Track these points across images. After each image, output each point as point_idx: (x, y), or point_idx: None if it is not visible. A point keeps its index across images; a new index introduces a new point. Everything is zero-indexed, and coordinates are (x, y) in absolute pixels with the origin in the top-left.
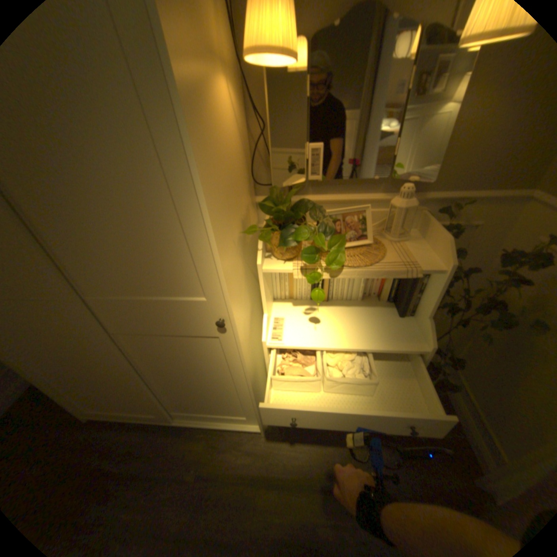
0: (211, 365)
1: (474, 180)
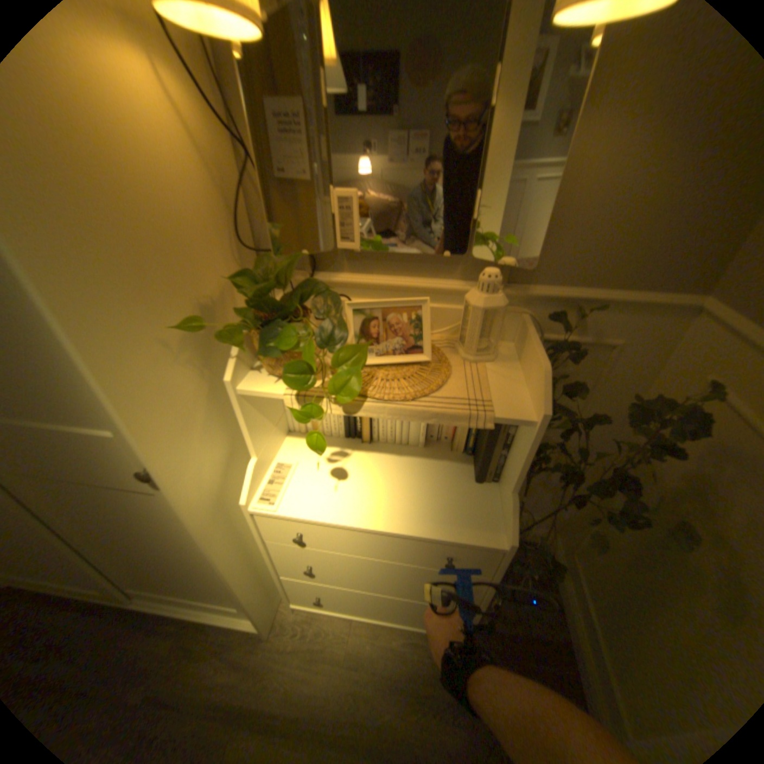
0: (158, 533)
1: (608, 272)
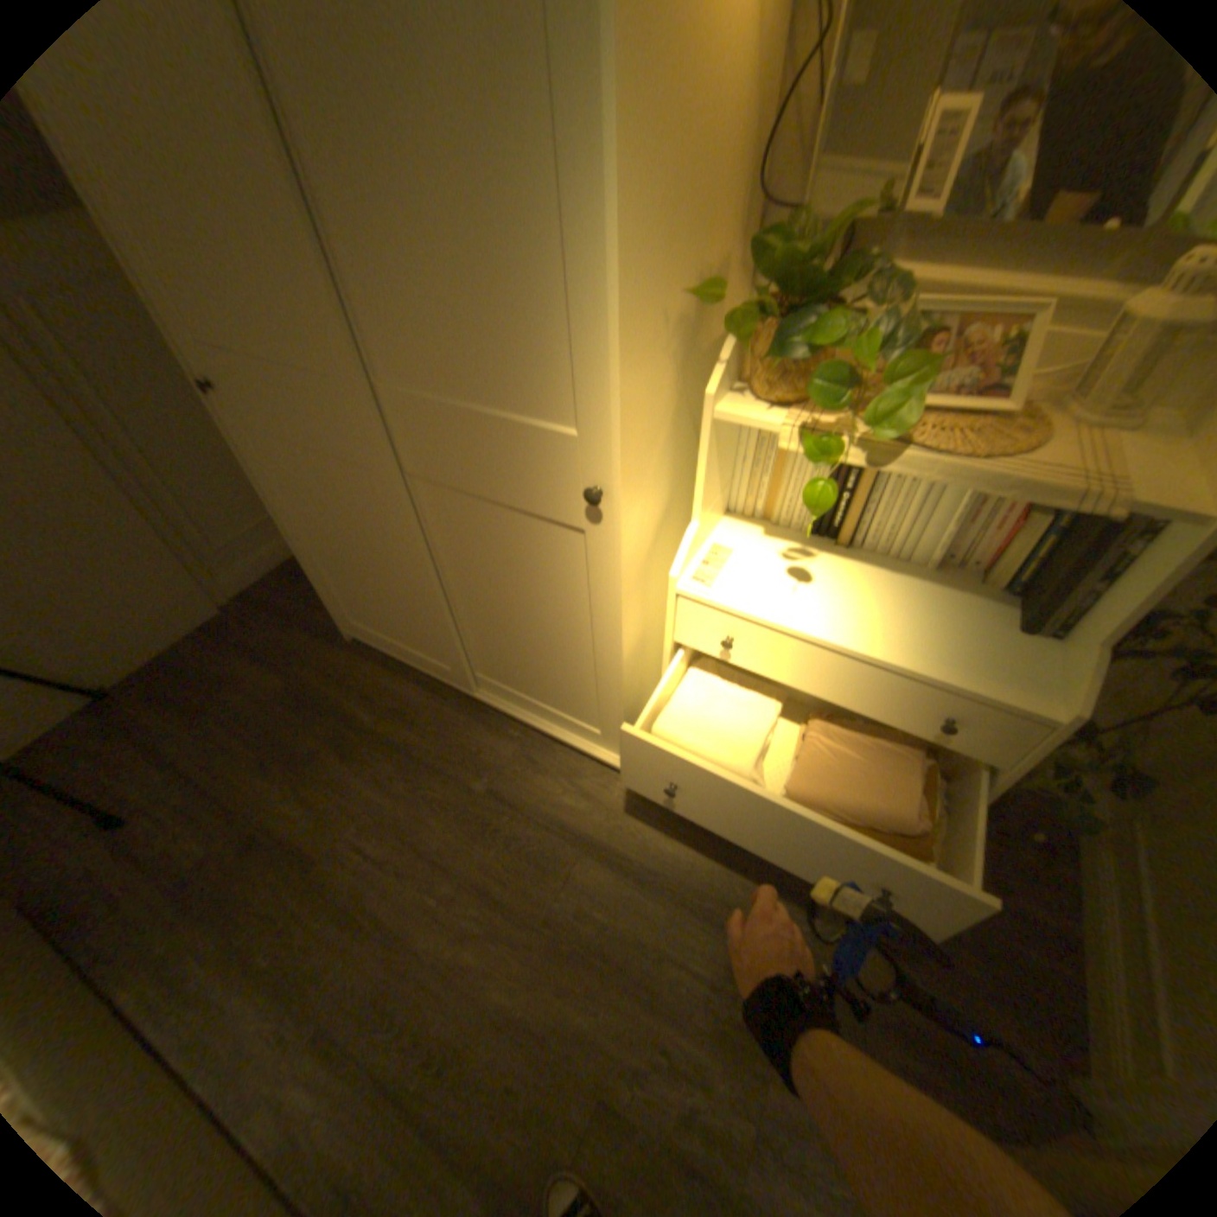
0: (563, 594)
1: None
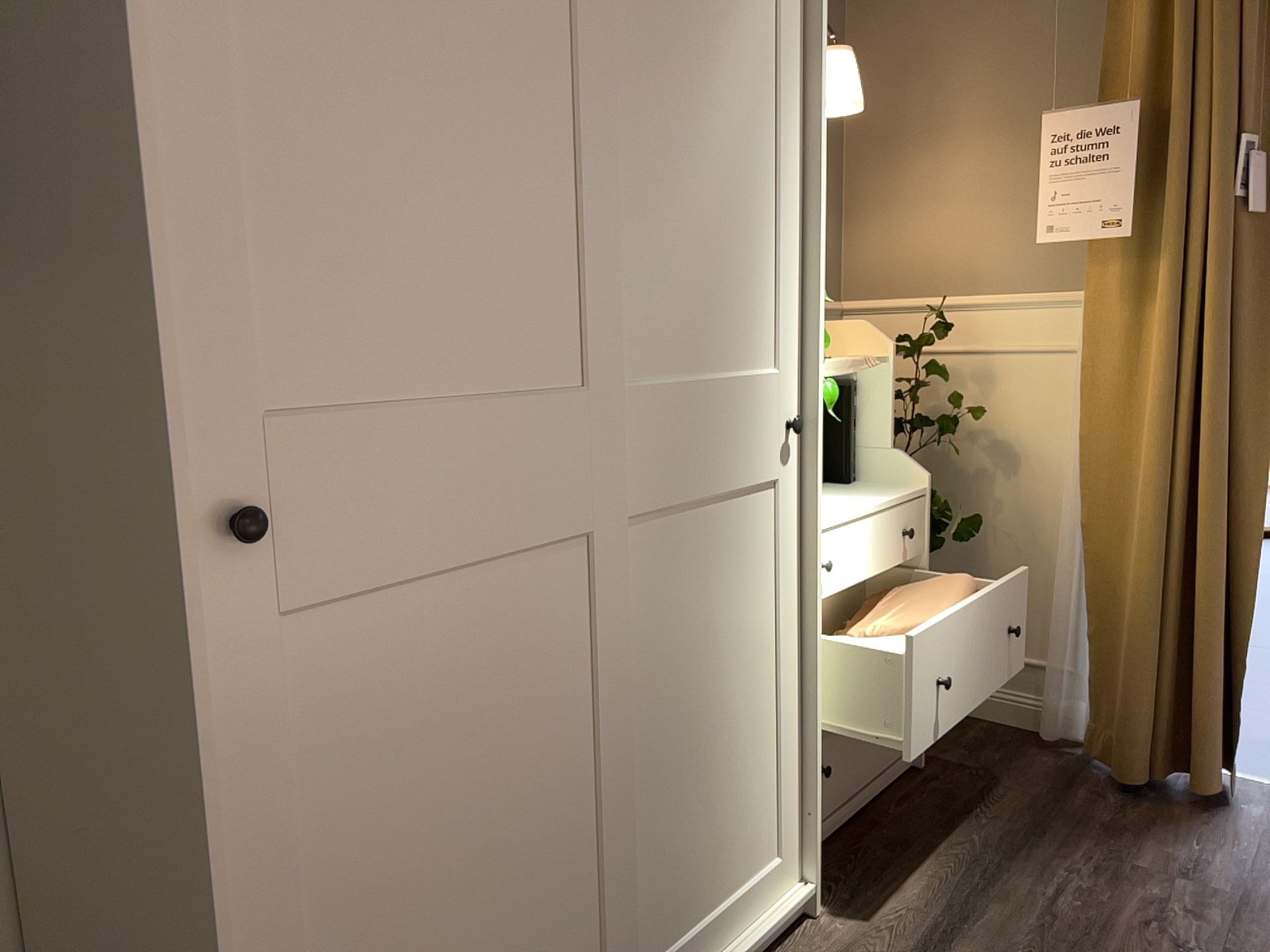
0: (757, 595)
1: None
